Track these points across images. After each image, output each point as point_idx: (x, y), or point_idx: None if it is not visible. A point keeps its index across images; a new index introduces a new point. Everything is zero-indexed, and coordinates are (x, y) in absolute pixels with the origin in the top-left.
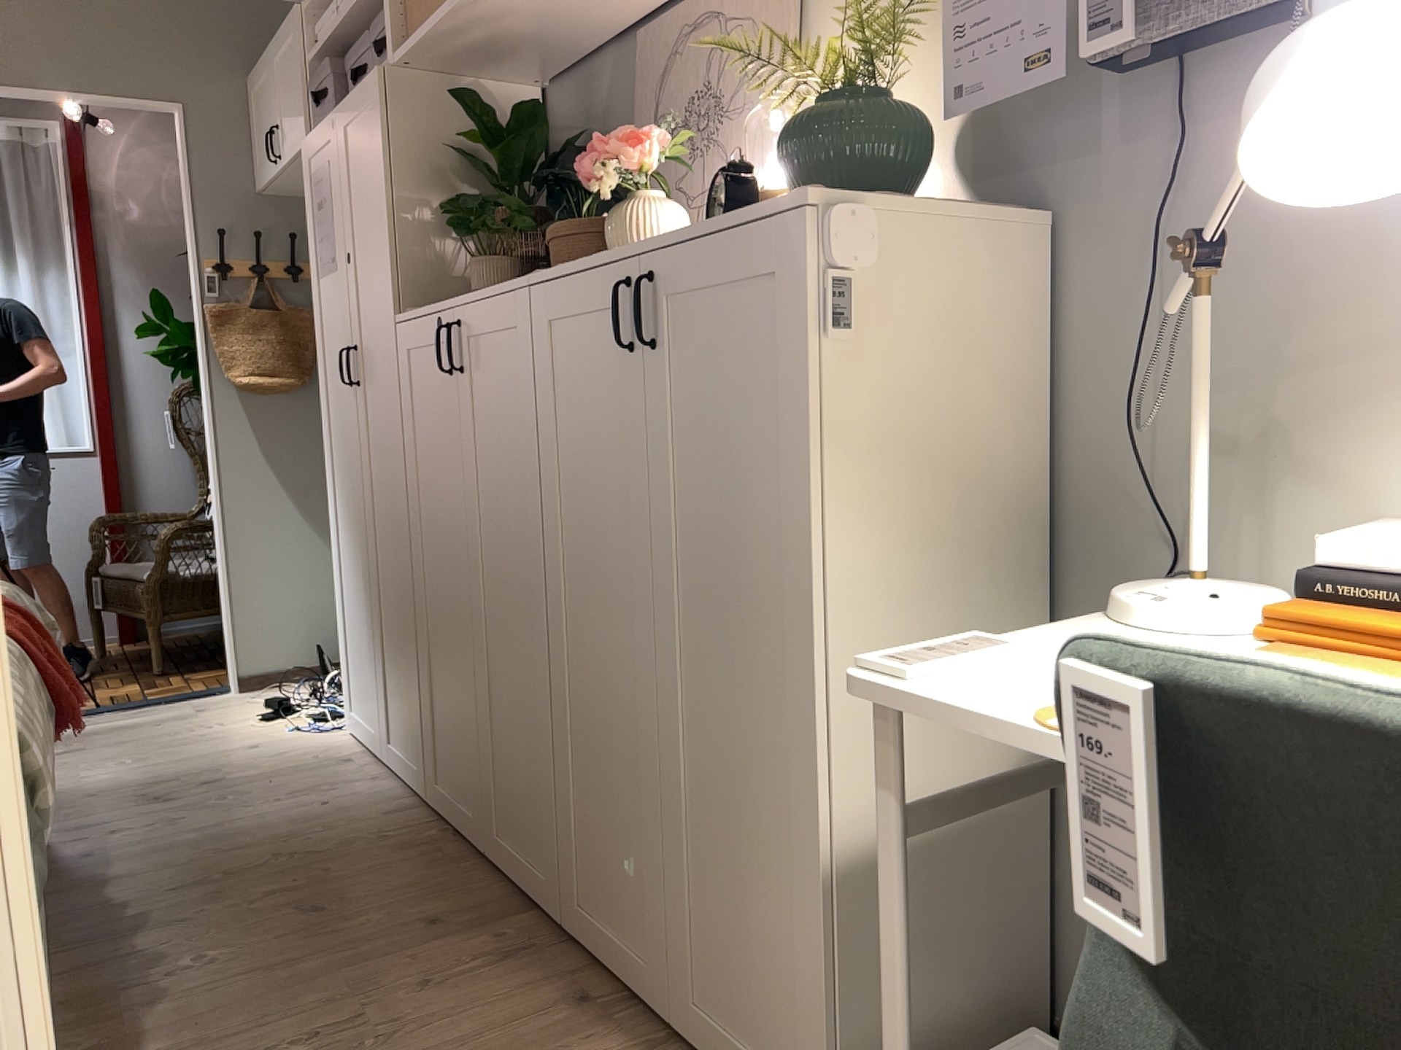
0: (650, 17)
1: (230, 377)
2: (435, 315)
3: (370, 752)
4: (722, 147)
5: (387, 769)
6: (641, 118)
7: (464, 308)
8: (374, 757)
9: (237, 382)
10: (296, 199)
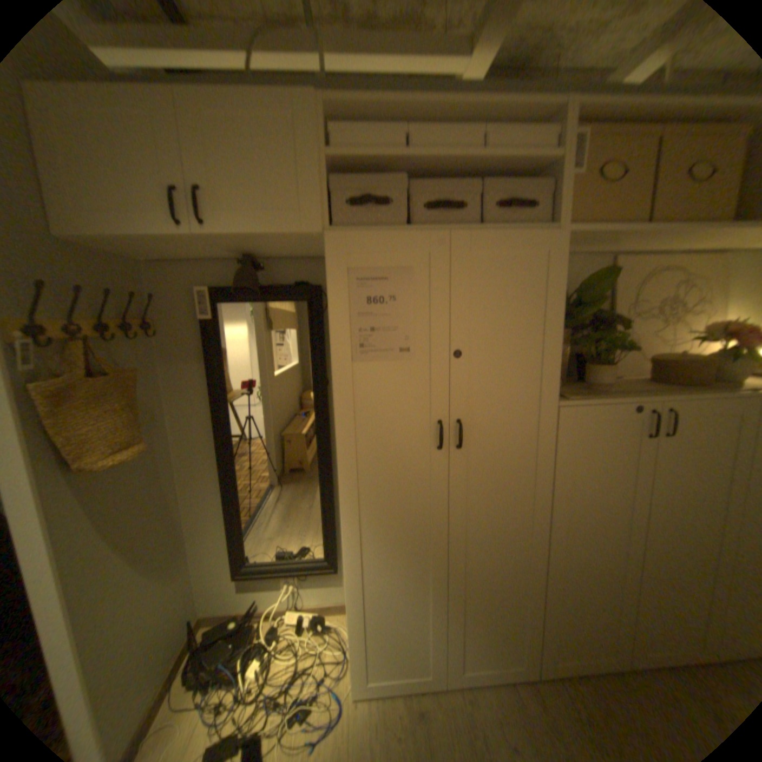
0: (635, 254)
1: (87, 465)
2: (639, 405)
3: (410, 695)
4: (687, 324)
5: (453, 691)
6: (624, 298)
7: (685, 402)
8: (428, 694)
9: (101, 468)
10: (93, 251)
